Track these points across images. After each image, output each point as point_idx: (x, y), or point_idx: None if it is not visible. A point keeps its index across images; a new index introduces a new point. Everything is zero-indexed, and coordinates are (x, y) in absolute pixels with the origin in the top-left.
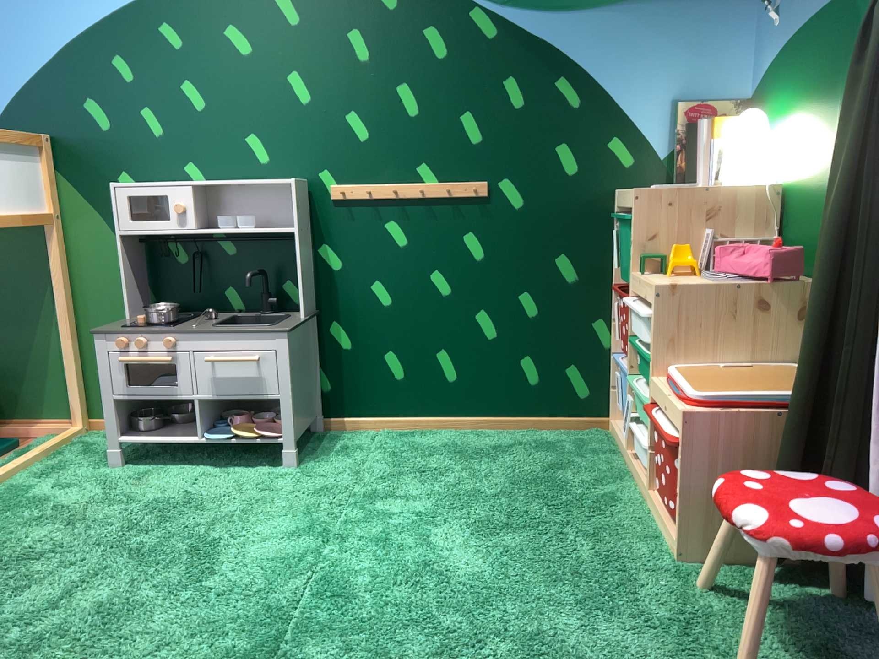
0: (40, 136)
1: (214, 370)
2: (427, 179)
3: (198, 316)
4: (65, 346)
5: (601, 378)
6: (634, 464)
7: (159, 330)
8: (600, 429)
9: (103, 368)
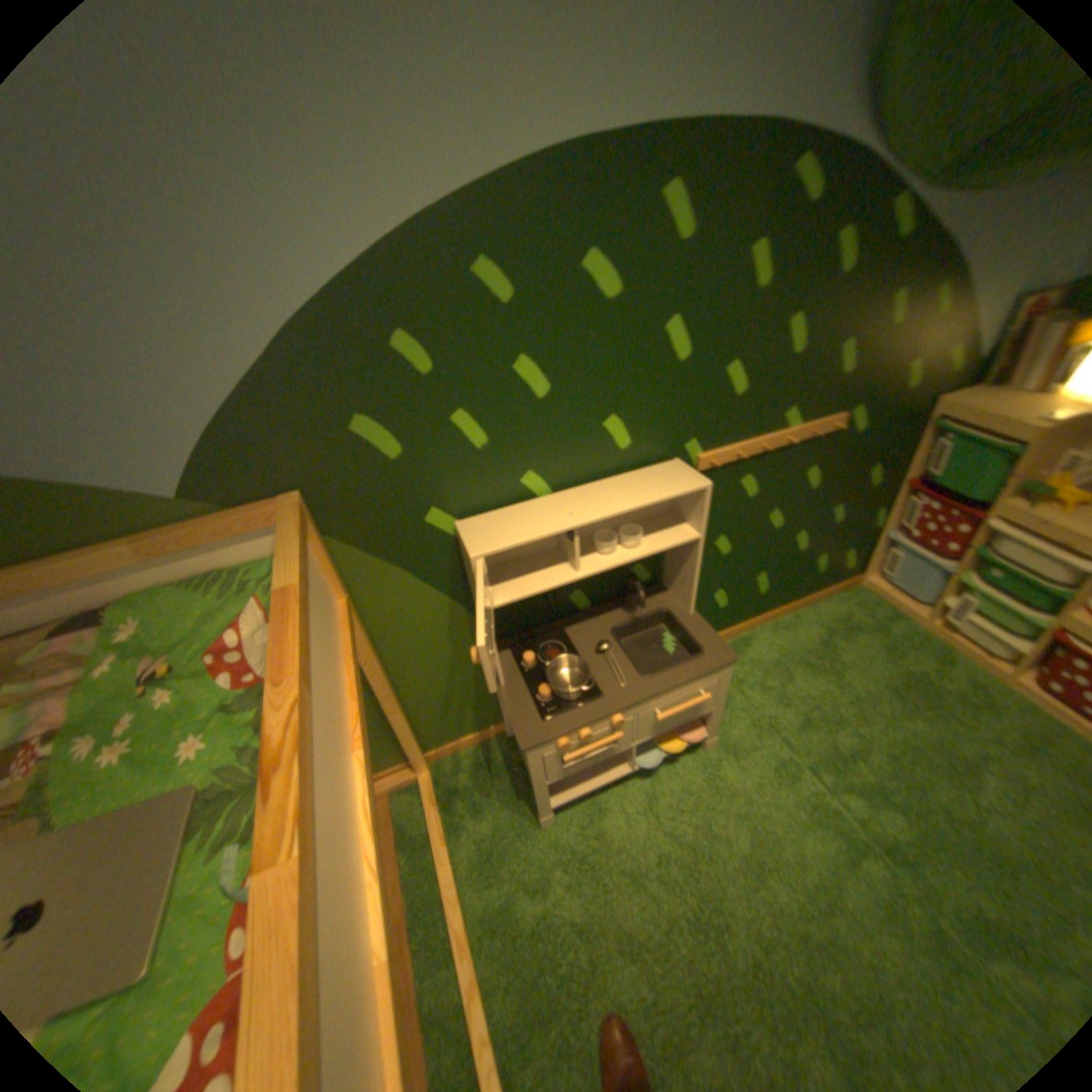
0: (298, 504)
1: (658, 719)
2: (794, 426)
3: (567, 643)
4: (394, 720)
5: (867, 553)
6: (954, 640)
7: (605, 715)
8: (858, 588)
9: (537, 770)
